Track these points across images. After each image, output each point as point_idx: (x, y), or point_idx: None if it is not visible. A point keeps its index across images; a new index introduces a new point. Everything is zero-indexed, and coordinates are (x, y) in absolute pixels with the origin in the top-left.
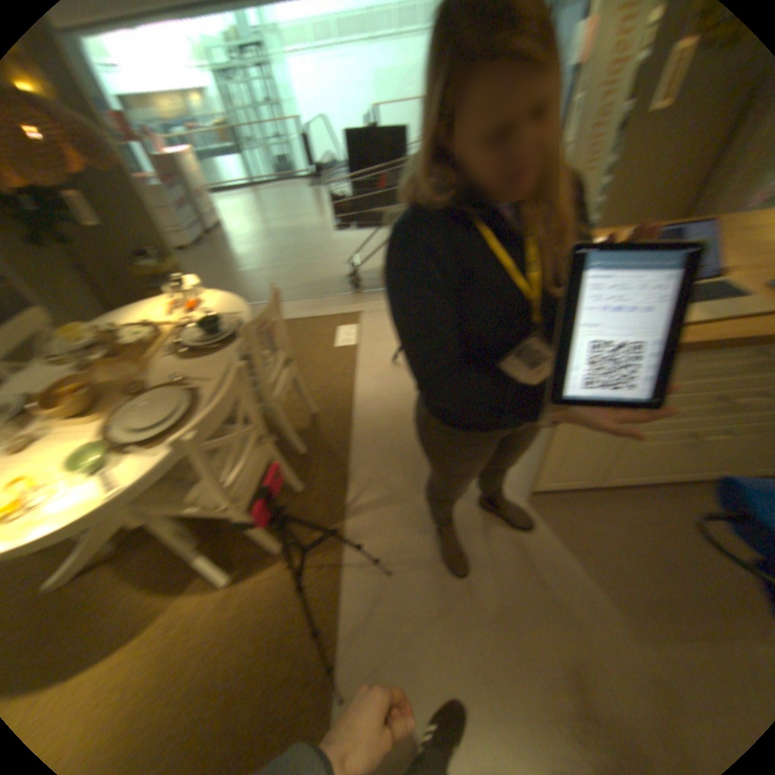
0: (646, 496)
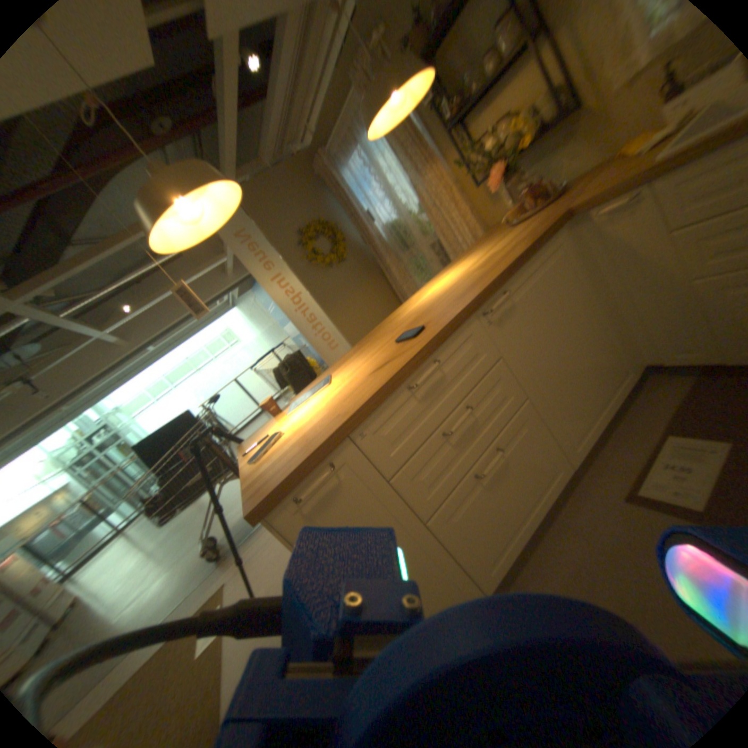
0: (543, 557)
